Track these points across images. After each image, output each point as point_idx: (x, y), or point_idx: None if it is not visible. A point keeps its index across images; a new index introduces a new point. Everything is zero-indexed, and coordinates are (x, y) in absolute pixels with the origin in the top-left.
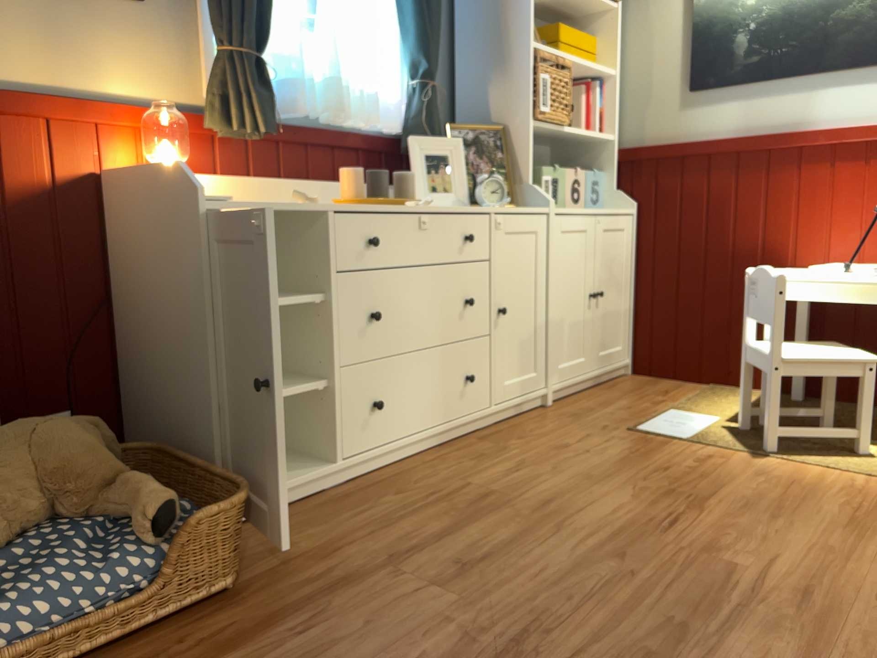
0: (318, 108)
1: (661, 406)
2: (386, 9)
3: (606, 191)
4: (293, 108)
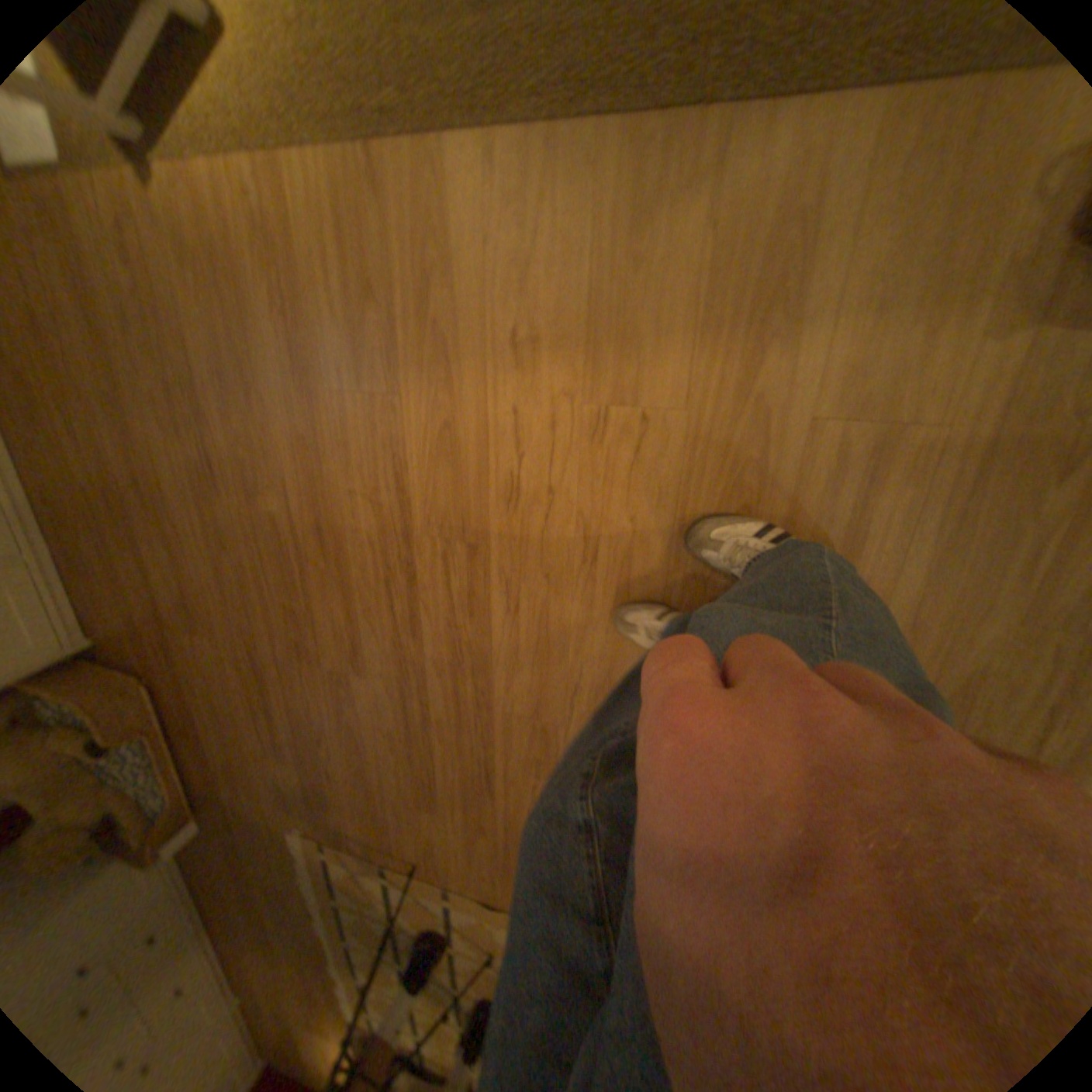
0: None
1: None
2: None
3: None
4: None
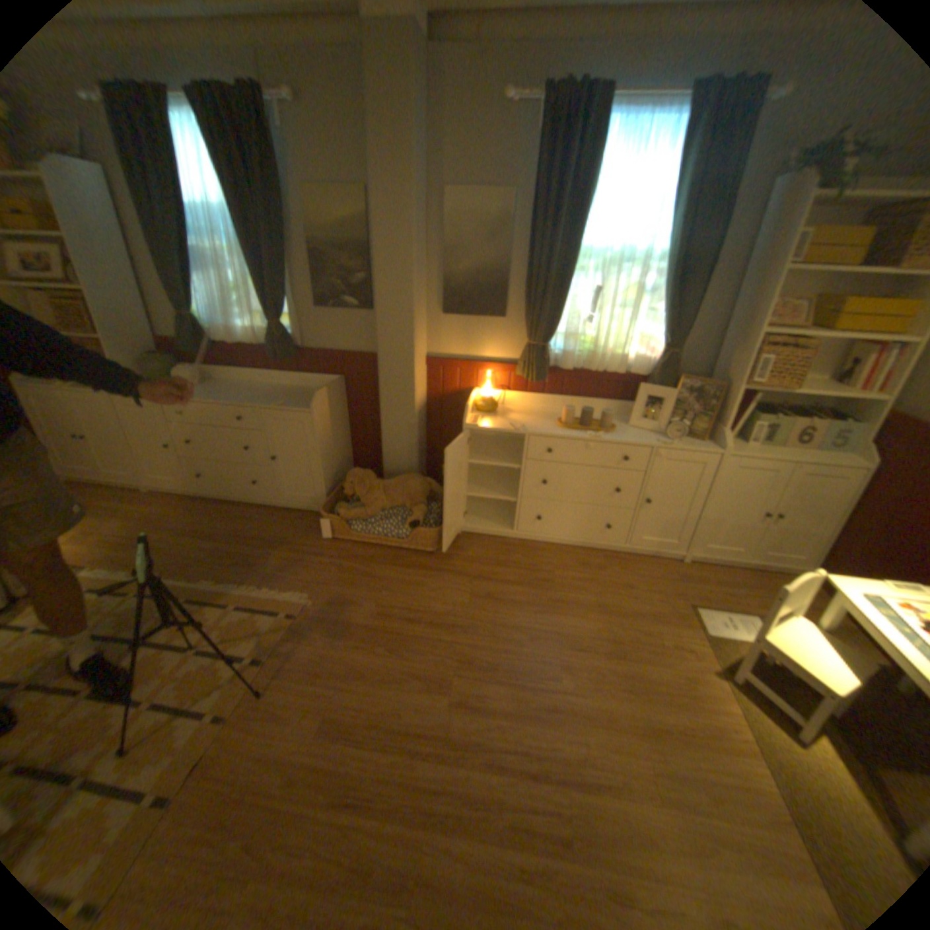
0: (585, 362)
1: (761, 612)
2: (658, 299)
3: (861, 439)
4: (563, 366)
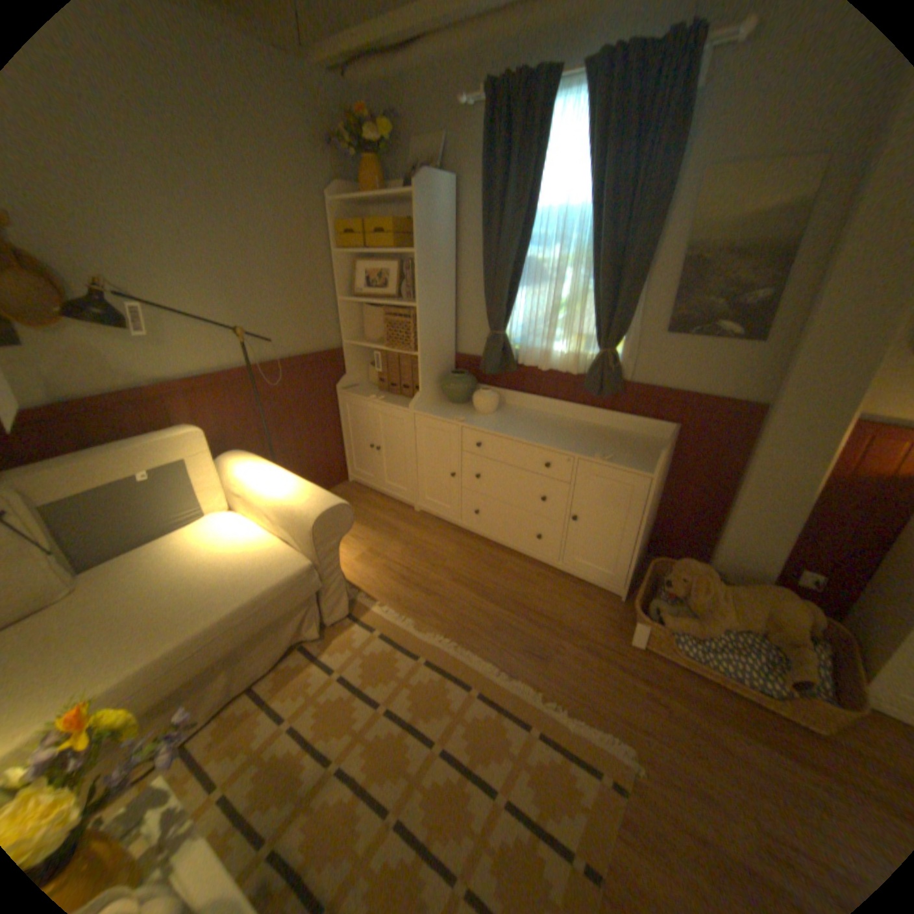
0: None
1: None
2: None
3: None
4: None
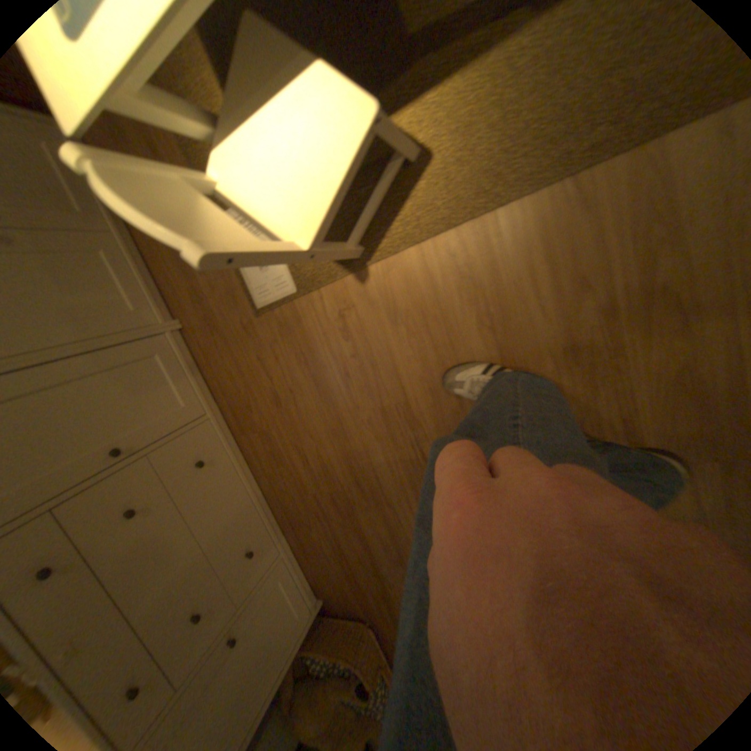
0: None
1: None
2: None
3: None
4: None
